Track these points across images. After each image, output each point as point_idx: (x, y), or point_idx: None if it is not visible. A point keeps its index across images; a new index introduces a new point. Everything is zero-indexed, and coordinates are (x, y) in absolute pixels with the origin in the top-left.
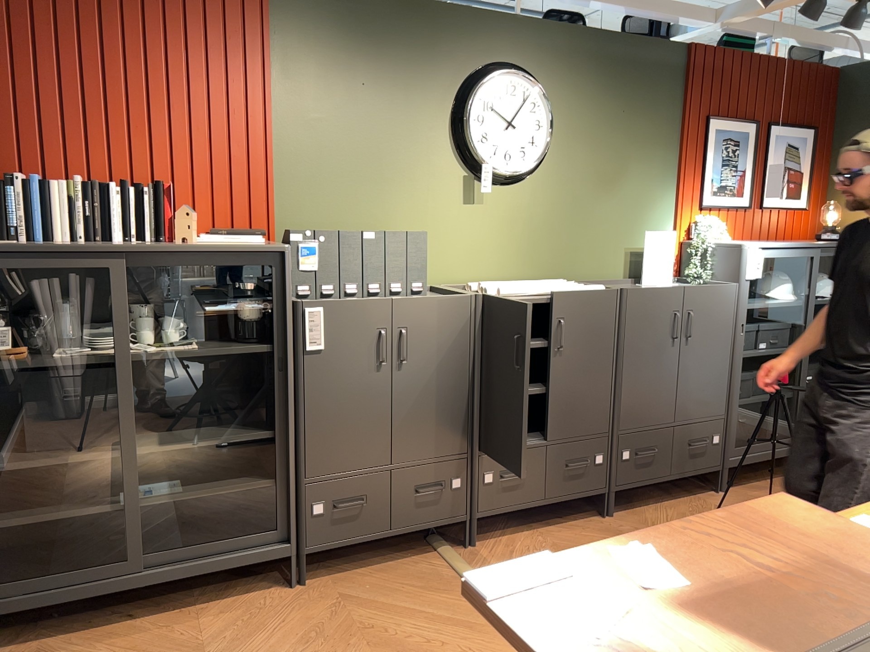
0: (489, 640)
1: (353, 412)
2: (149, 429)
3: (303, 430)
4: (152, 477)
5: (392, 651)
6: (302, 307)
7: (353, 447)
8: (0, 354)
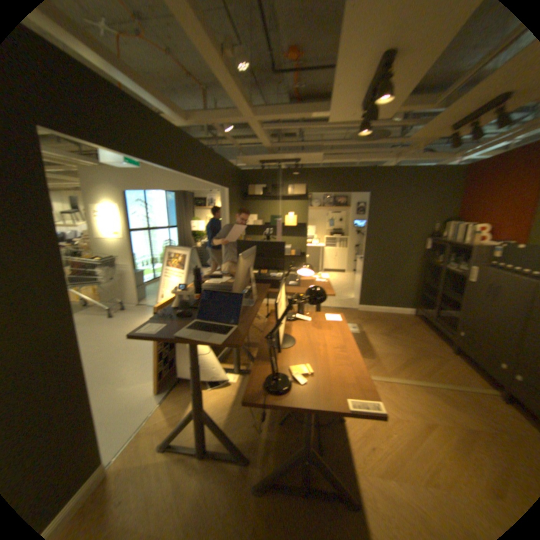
0: (421, 377)
1: (478, 309)
2: (462, 293)
3: (465, 306)
4: (459, 307)
5: (416, 359)
6: (474, 265)
7: (475, 321)
8: (438, 261)
